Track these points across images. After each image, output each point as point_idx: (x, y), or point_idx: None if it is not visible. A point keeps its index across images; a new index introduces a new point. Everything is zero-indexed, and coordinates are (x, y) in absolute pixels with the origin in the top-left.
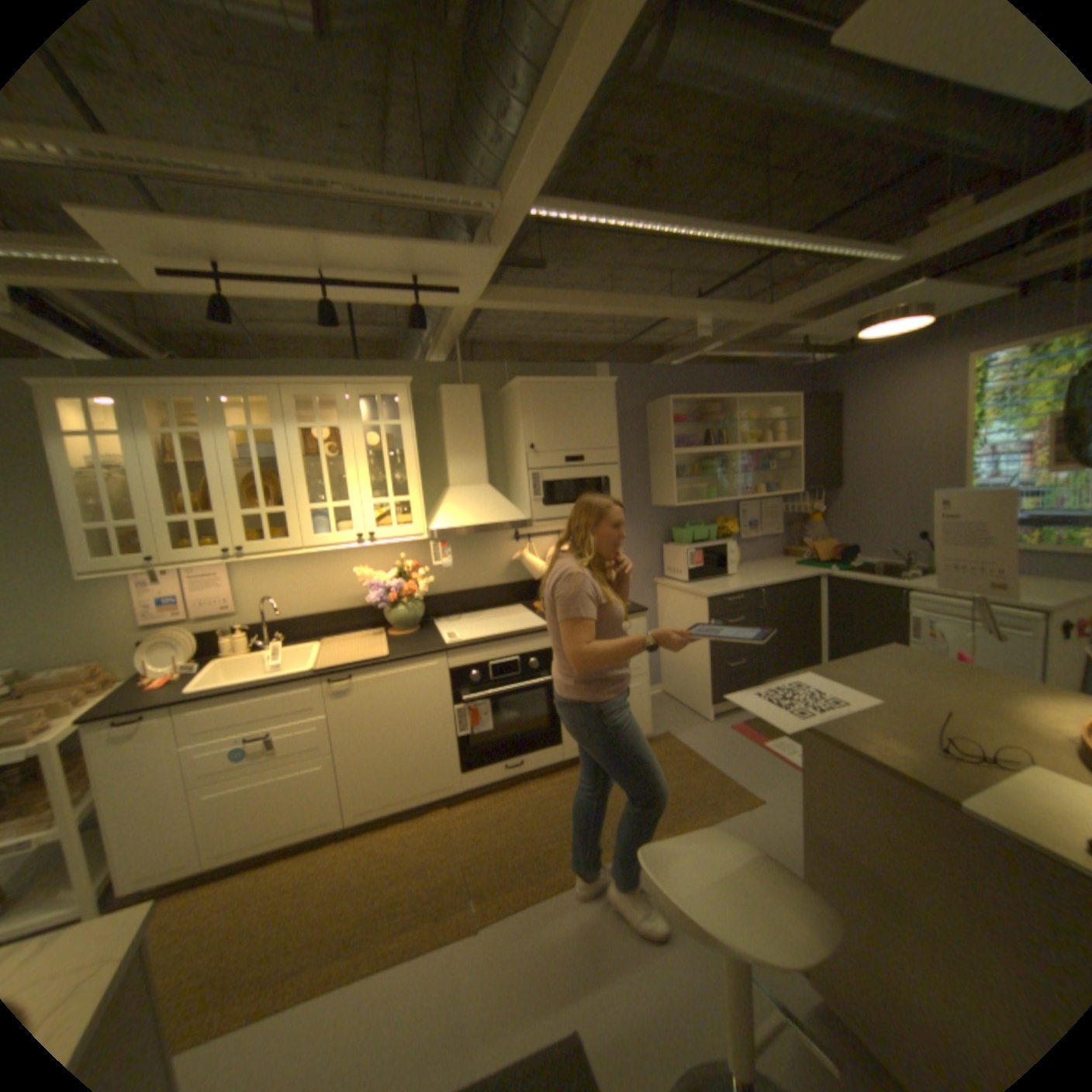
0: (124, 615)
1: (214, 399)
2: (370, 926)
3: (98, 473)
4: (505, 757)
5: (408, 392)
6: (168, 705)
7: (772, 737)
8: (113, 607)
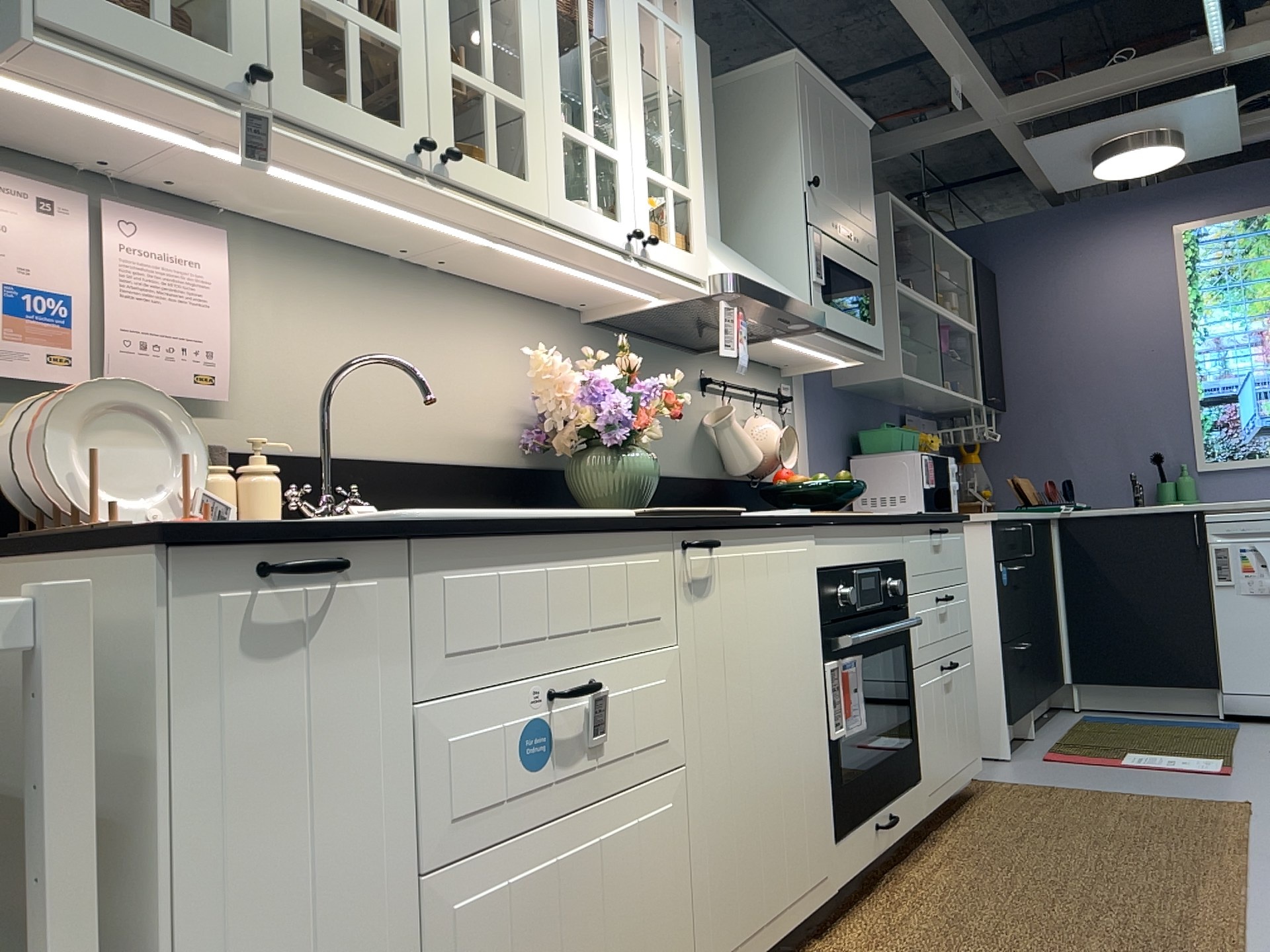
0: None
1: None
2: None
3: None
4: (875, 801)
5: None
6: (410, 526)
7: (1110, 754)
8: None
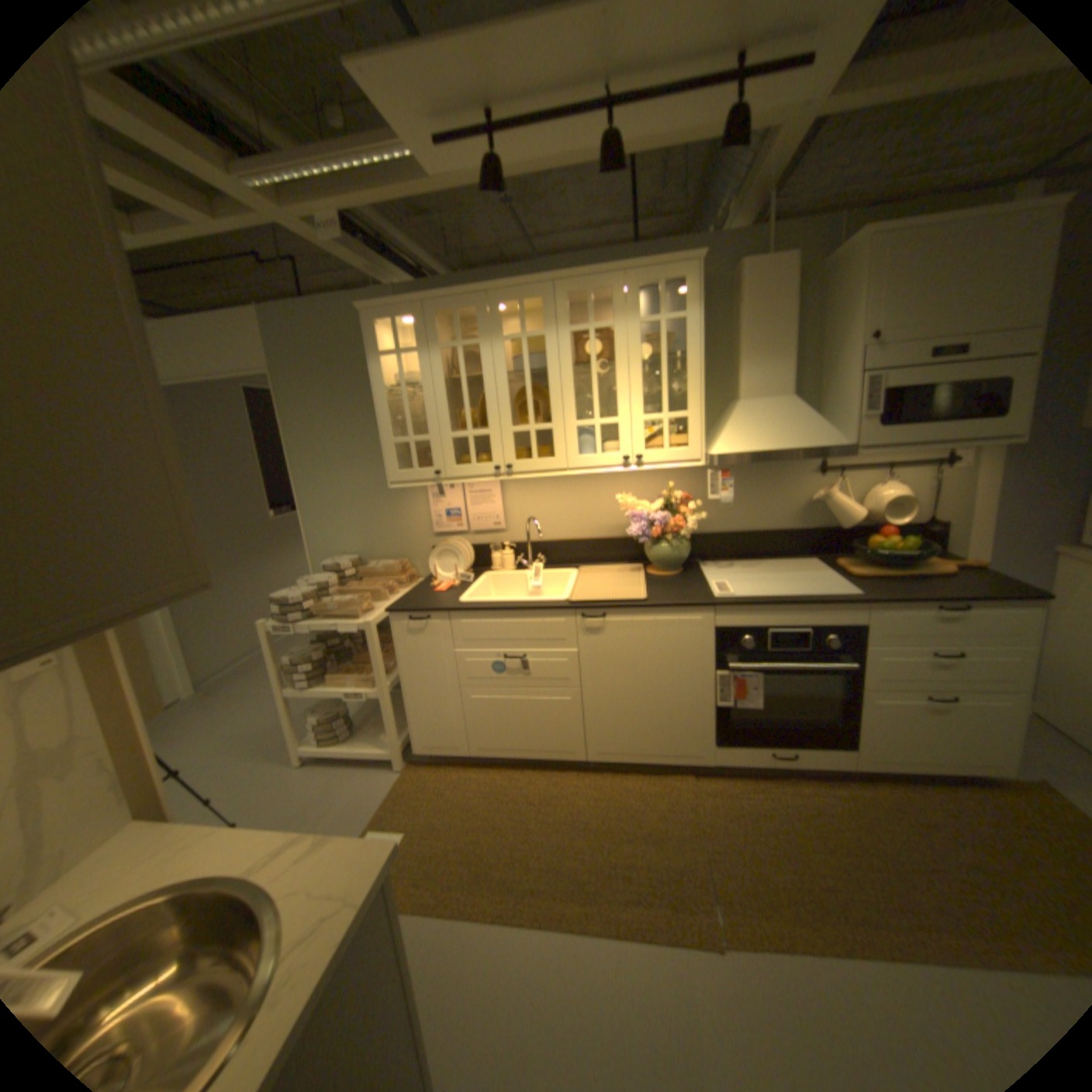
0: (423, 522)
1: (493, 310)
2: (605, 881)
3: (404, 393)
4: (774, 745)
5: (697, 274)
6: (447, 611)
7: None
8: (417, 514)
